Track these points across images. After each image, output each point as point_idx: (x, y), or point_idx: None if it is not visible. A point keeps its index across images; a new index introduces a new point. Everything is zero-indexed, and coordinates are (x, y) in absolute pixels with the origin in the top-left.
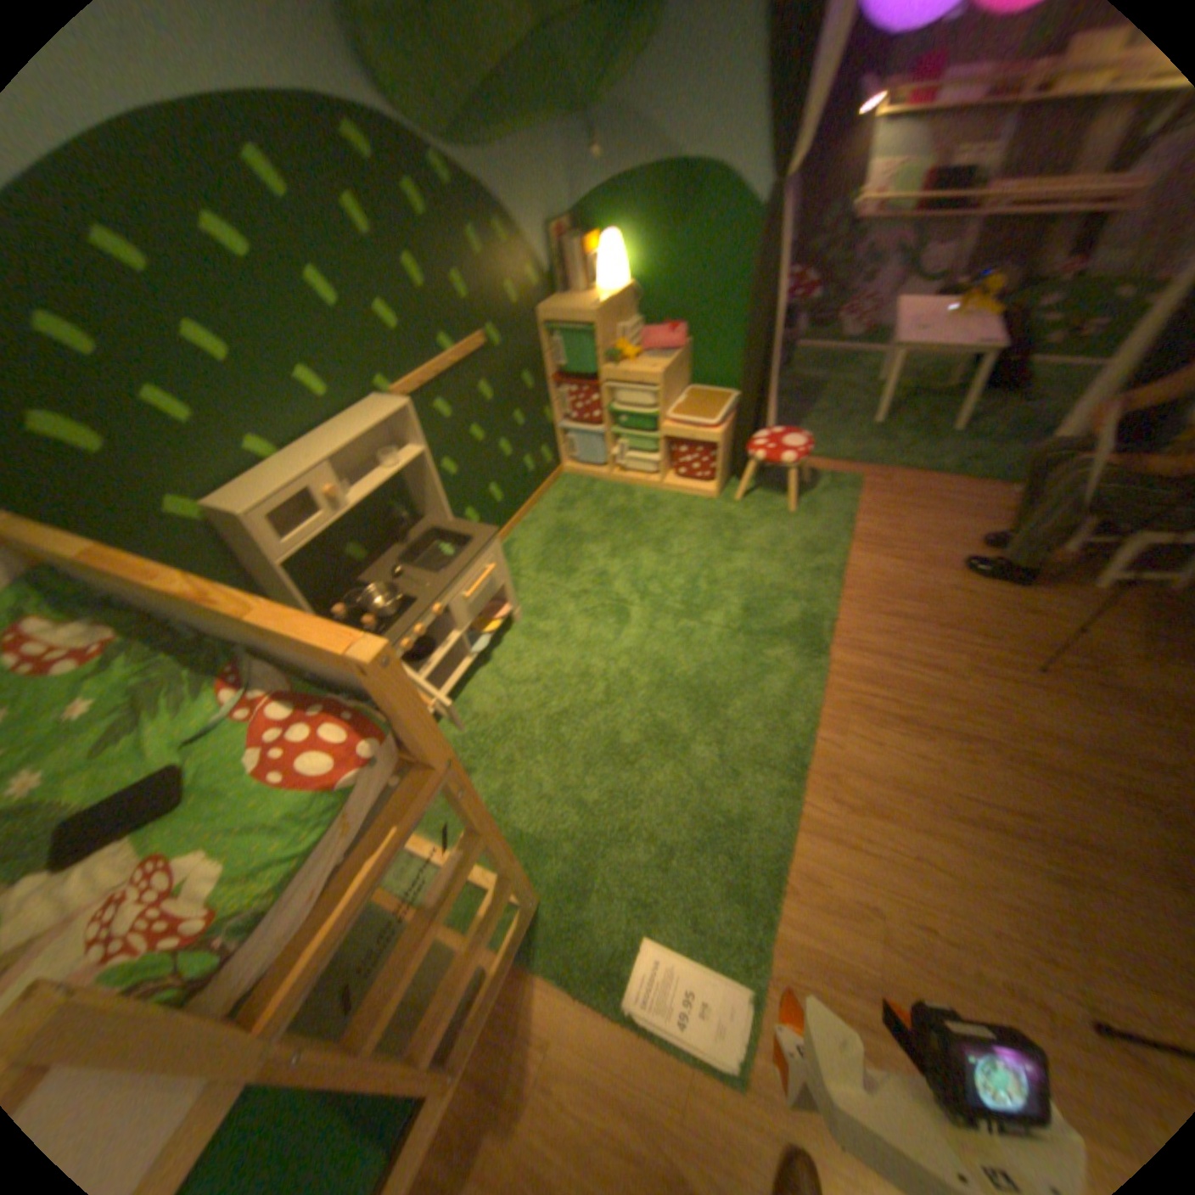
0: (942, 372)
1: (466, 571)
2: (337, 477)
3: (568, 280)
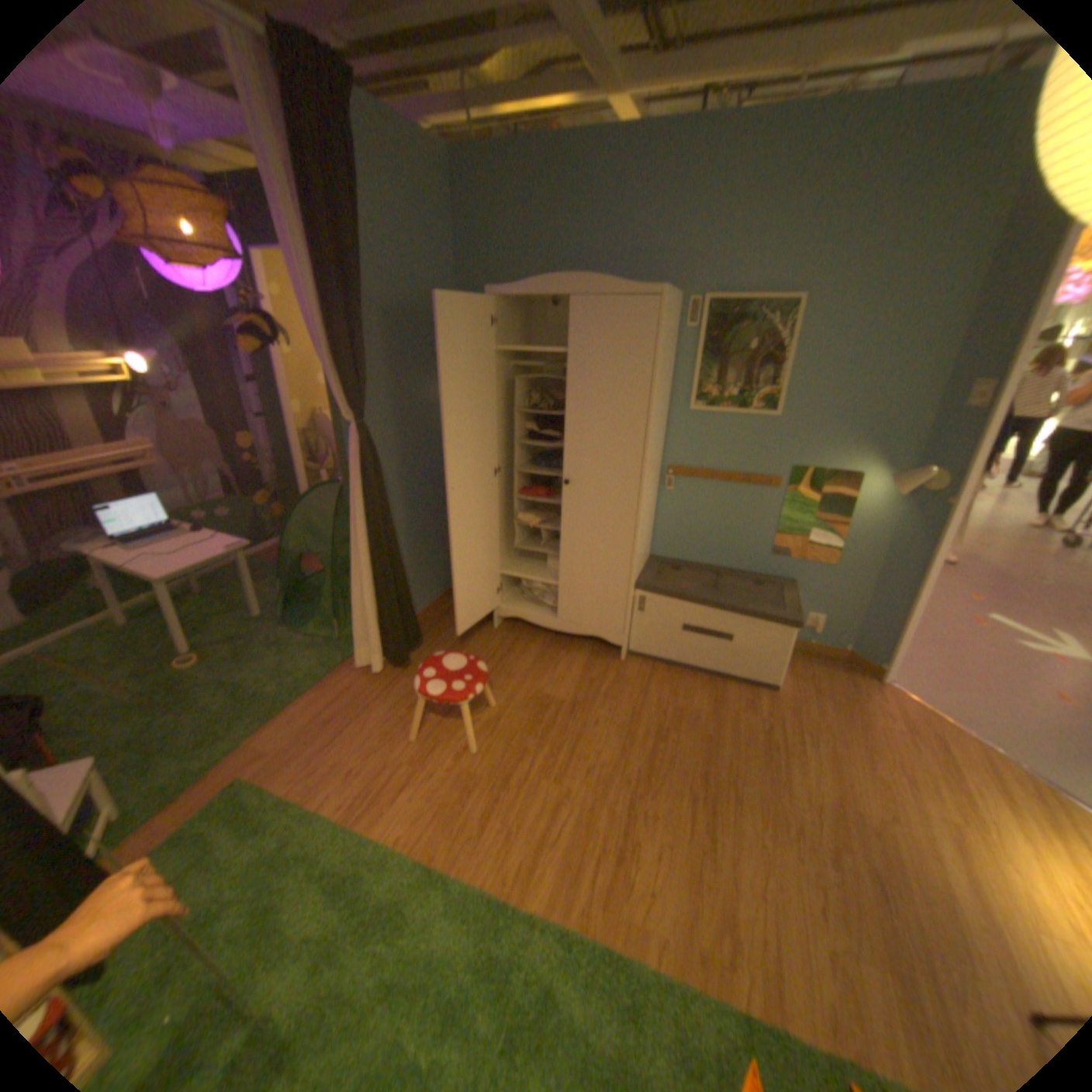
0: (112, 638)
1: None
2: None
3: None
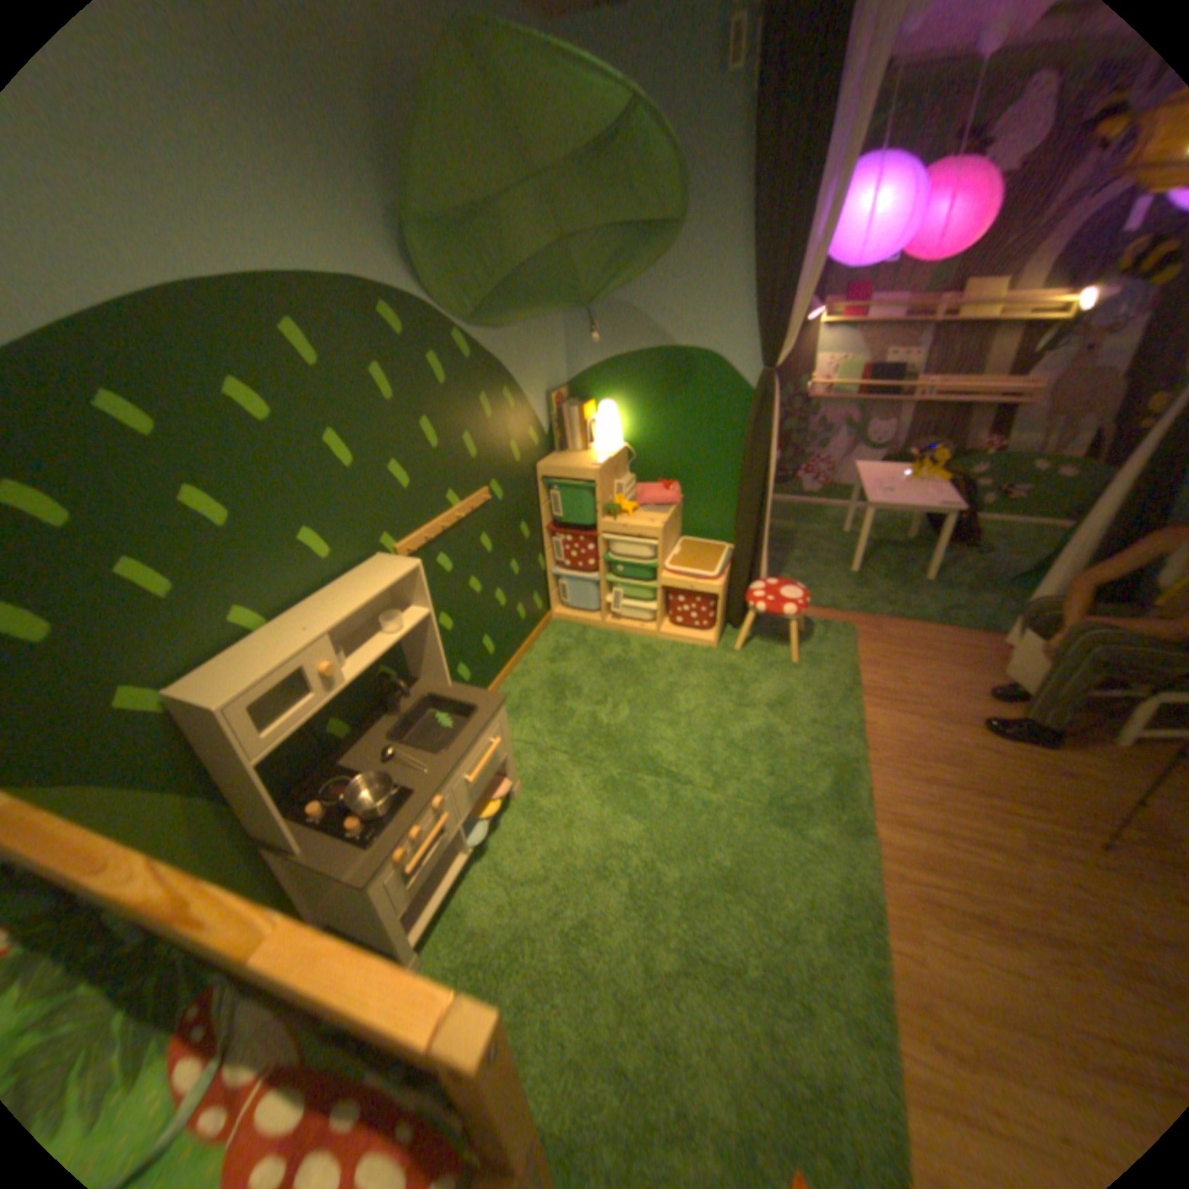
0: (896, 525)
1: (468, 750)
2: (333, 652)
3: (563, 441)
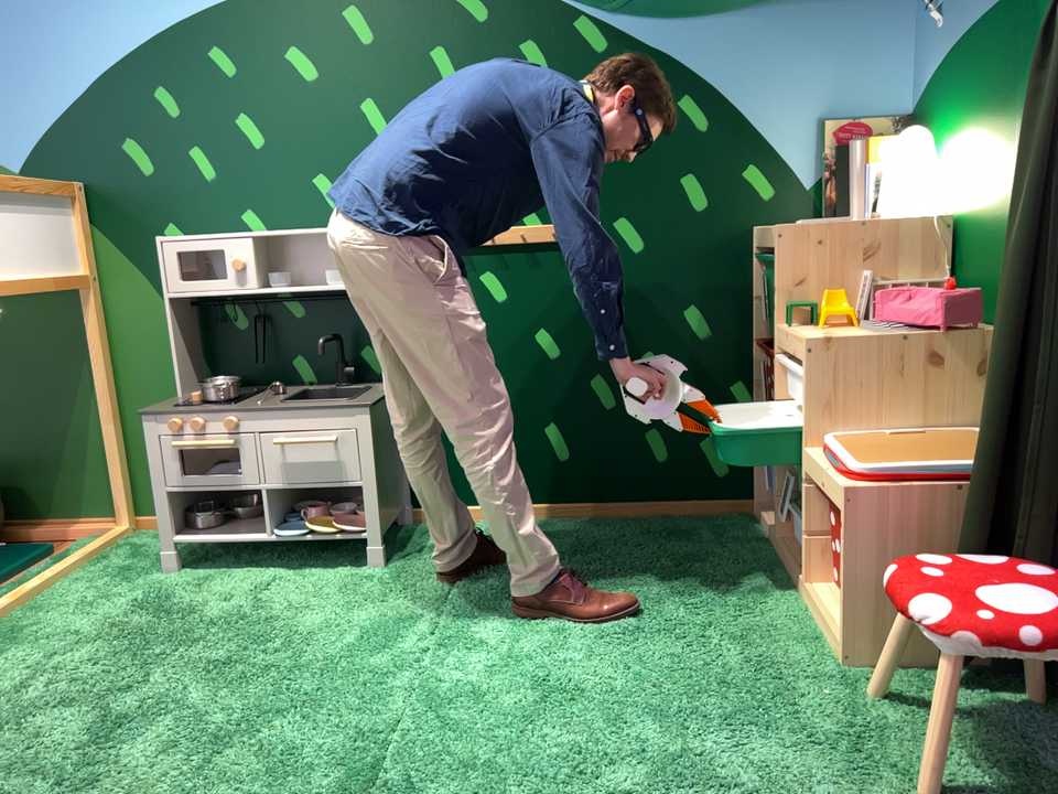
0: None
1: (293, 416)
2: (252, 256)
3: (843, 203)
